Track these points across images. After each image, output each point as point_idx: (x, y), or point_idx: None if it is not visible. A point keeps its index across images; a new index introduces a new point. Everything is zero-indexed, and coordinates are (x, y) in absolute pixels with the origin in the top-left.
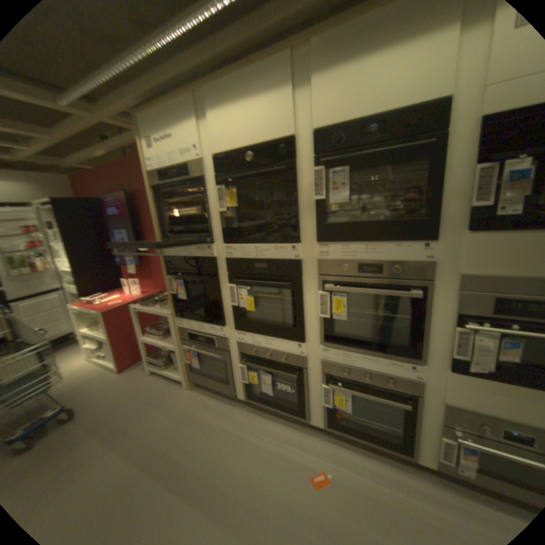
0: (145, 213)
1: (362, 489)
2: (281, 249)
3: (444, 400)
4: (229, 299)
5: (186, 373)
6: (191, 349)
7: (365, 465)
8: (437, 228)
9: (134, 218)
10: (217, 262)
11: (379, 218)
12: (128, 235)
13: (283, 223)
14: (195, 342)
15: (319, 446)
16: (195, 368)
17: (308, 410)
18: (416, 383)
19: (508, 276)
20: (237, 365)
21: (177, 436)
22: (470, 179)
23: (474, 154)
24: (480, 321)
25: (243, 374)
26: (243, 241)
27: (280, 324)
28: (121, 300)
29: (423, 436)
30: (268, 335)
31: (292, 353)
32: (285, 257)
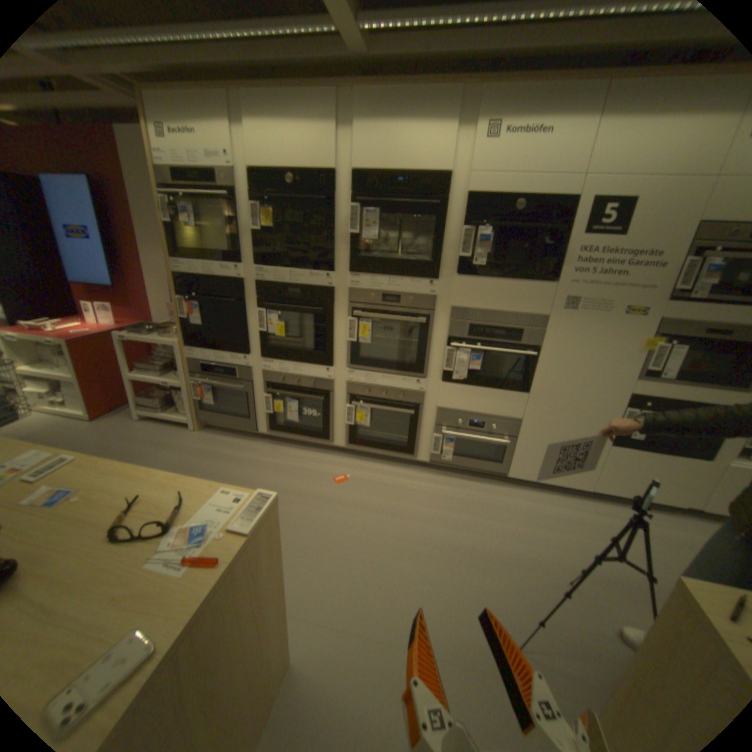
0: (124, 216)
1: (373, 481)
2: (316, 277)
3: (435, 406)
4: (257, 326)
5: (196, 412)
6: (204, 384)
7: (377, 469)
8: (438, 271)
9: (103, 220)
10: (245, 286)
11: (400, 259)
12: (96, 243)
13: (319, 253)
14: (210, 376)
15: (340, 462)
16: (207, 407)
17: (331, 433)
18: (418, 394)
19: (476, 310)
20: (262, 397)
21: (195, 467)
22: (459, 238)
23: (462, 220)
24: (459, 343)
25: (267, 405)
26: (277, 266)
27: (310, 351)
28: (88, 330)
29: (421, 438)
30: (297, 363)
31: (320, 378)
32: (319, 285)
